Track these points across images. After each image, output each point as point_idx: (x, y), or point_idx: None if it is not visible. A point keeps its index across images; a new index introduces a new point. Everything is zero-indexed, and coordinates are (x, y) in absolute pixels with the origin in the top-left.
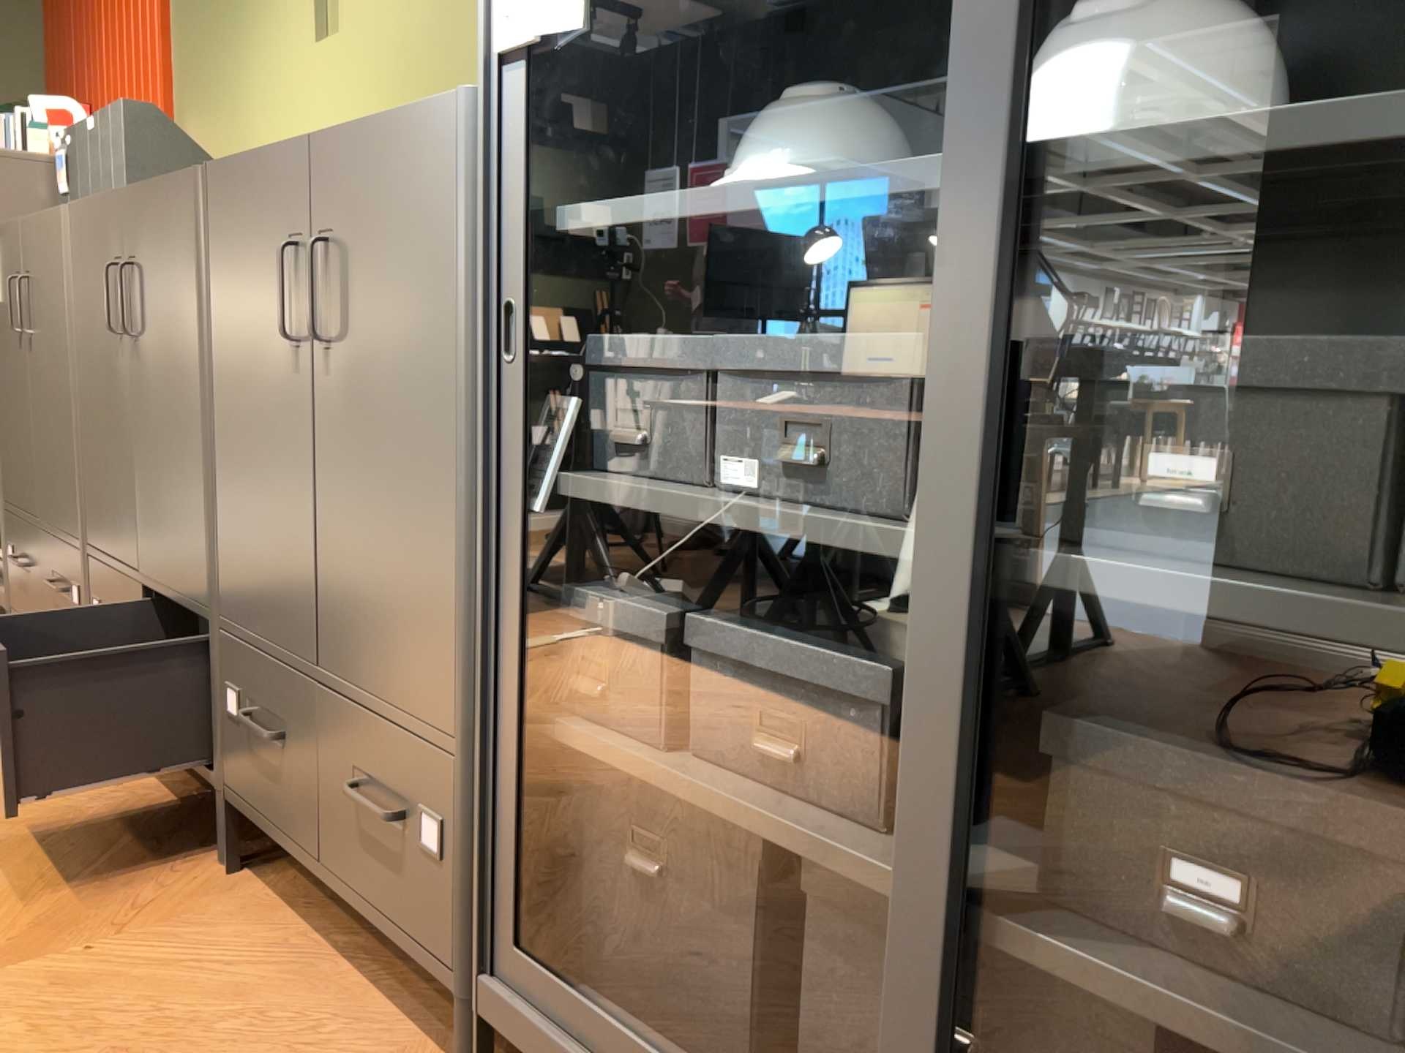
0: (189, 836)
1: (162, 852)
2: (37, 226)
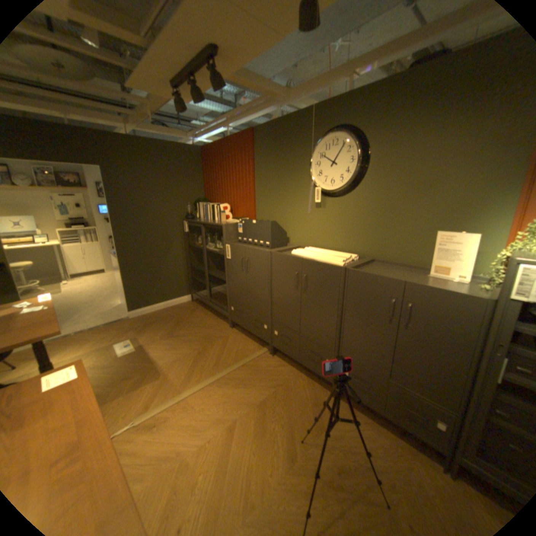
0: (317, 387)
1: (317, 393)
2: (253, 250)
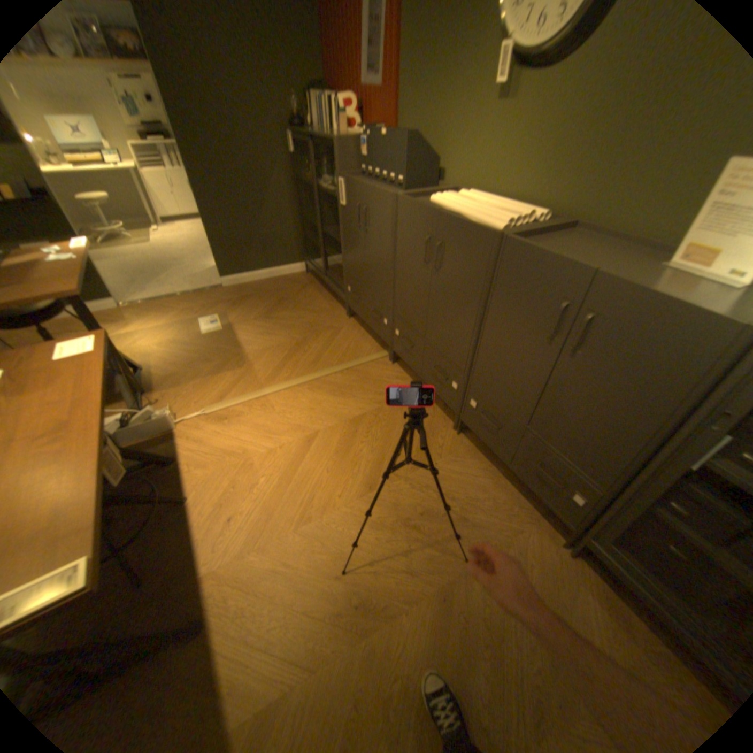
0: (439, 413)
1: (435, 420)
2: (374, 191)
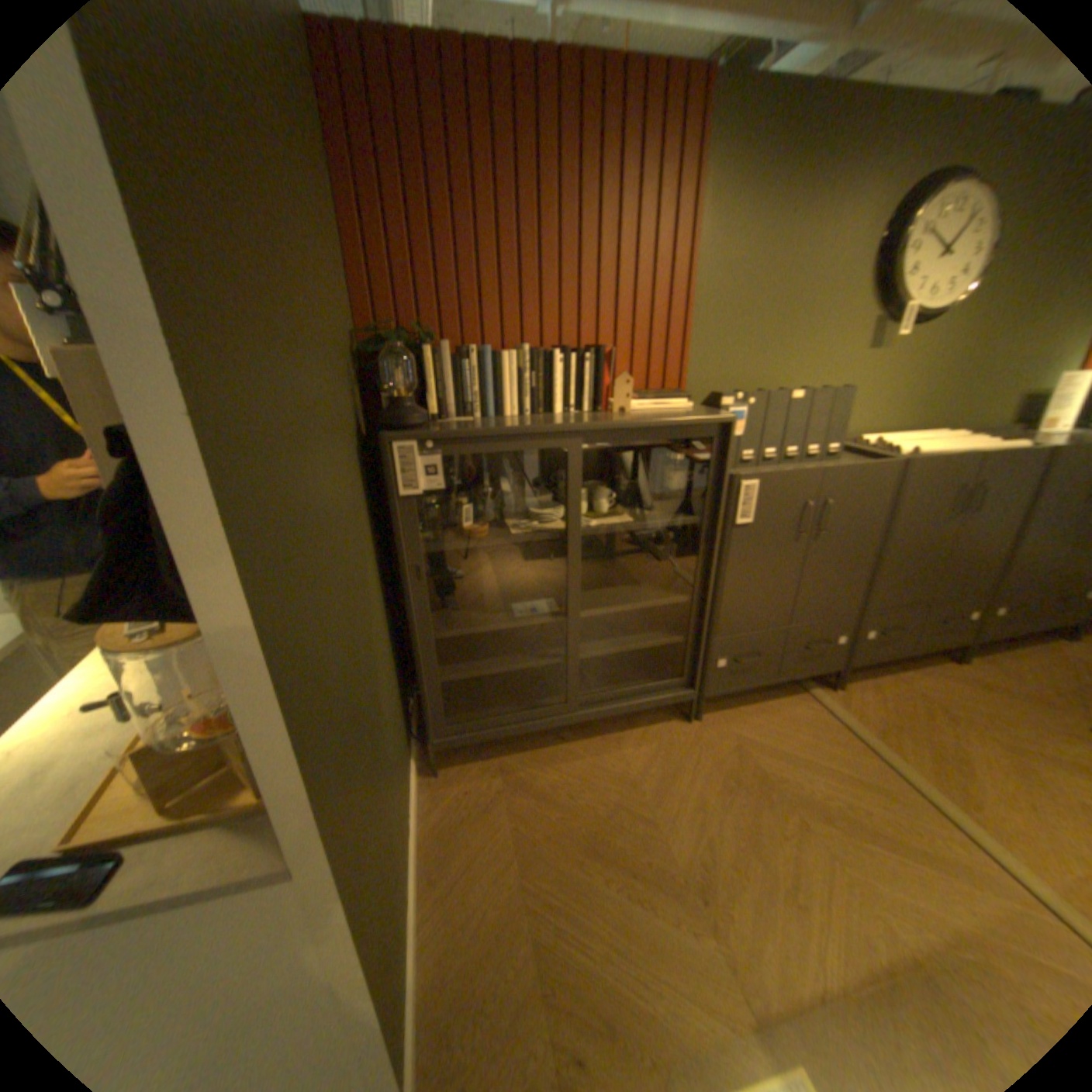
0: (938, 672)
1: (955, 678)
2: (855, 469)
